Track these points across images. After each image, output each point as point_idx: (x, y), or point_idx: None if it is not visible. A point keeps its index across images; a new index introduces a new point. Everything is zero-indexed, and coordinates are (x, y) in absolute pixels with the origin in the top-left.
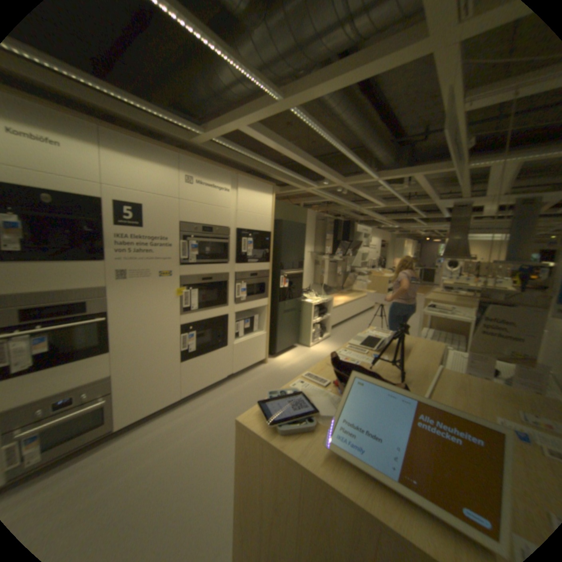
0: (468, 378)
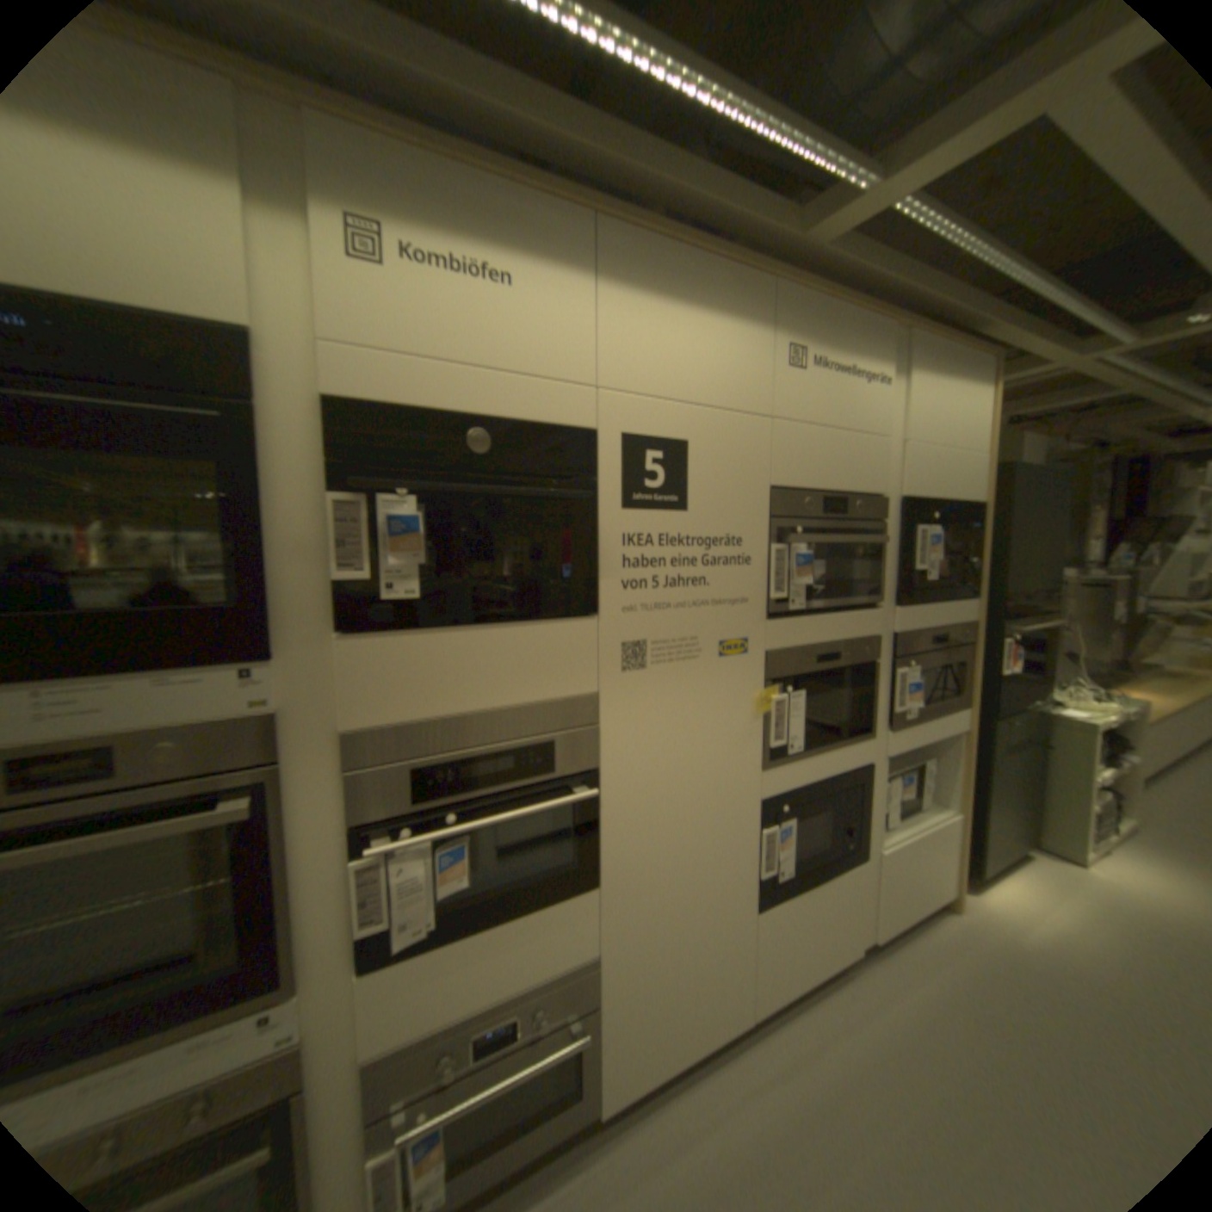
0: None
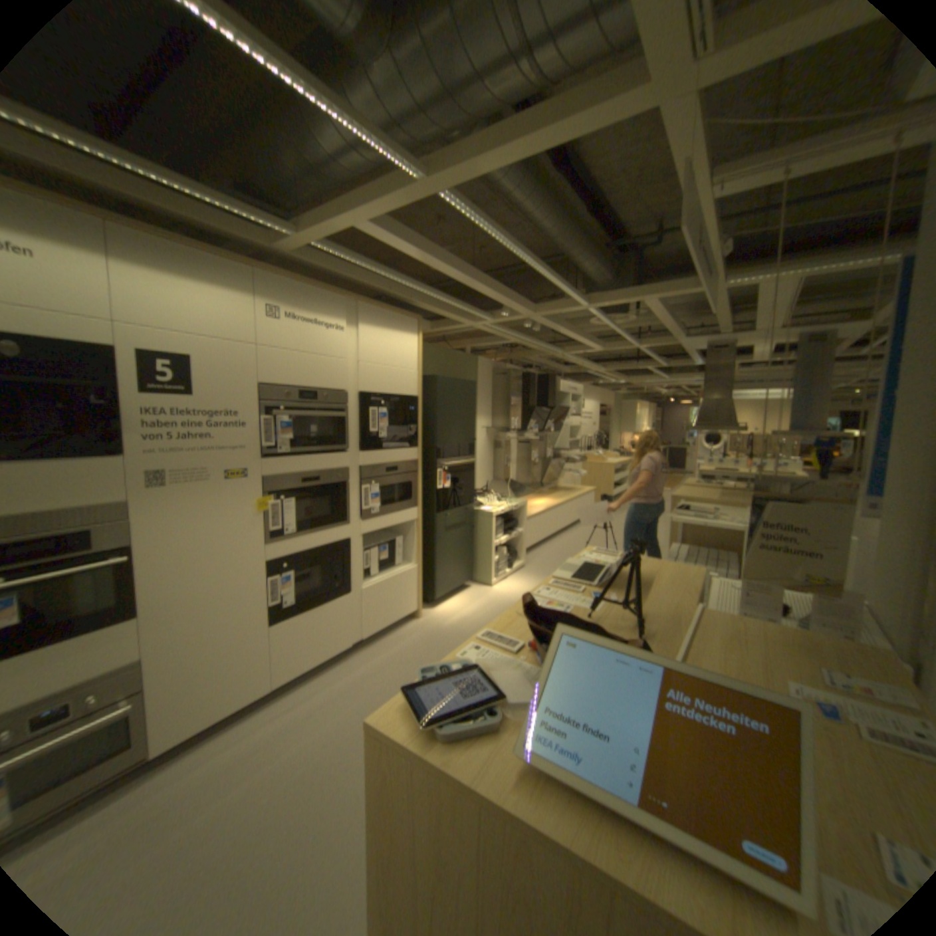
0: (742, 621)
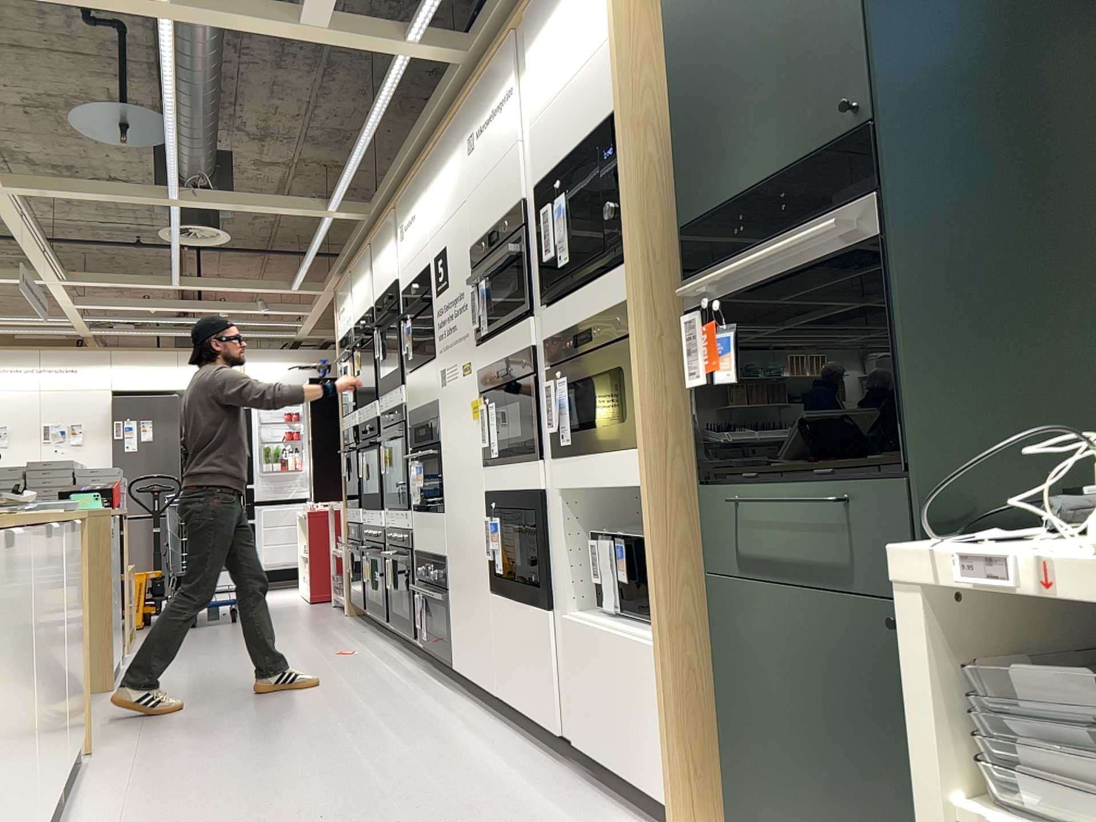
0: None
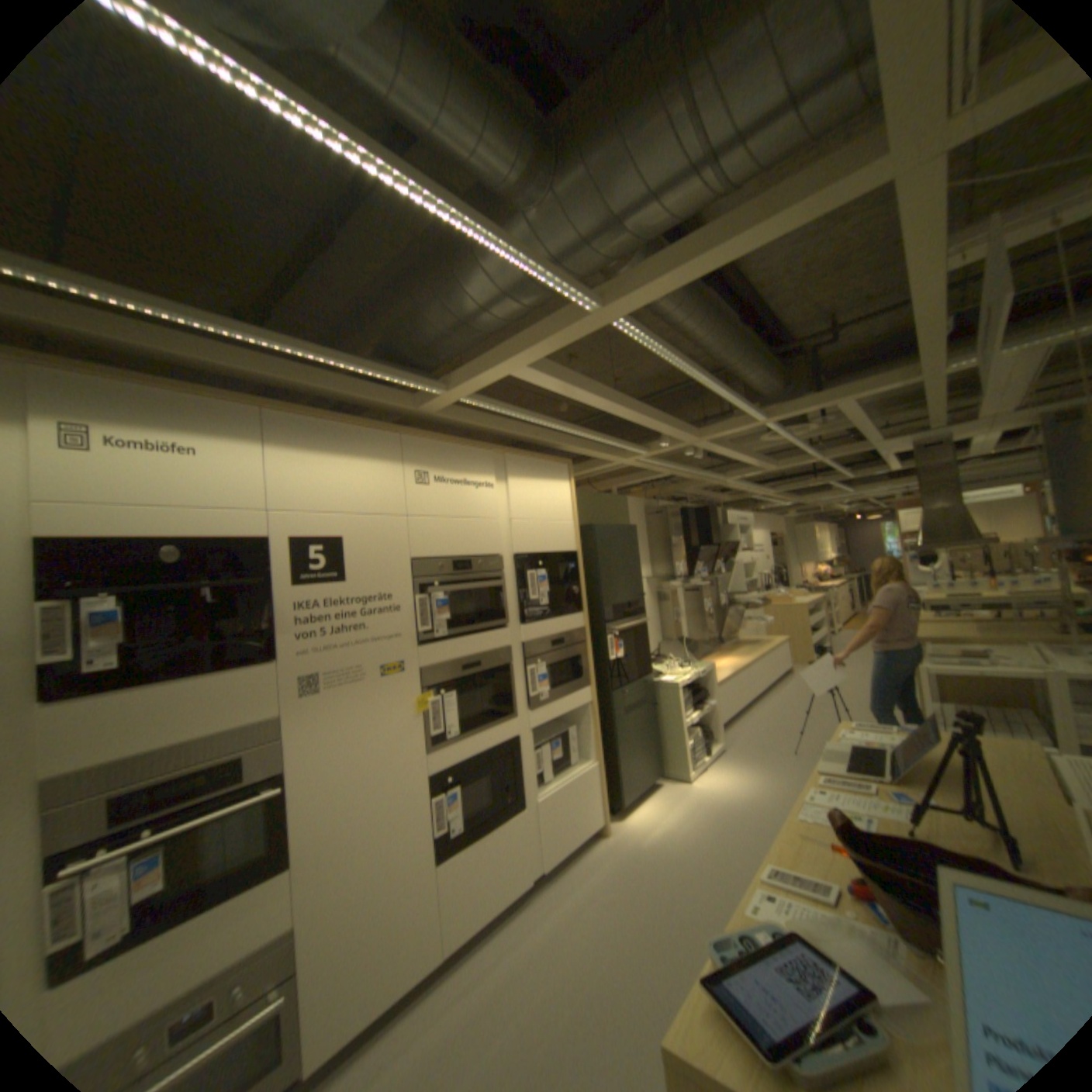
0: None
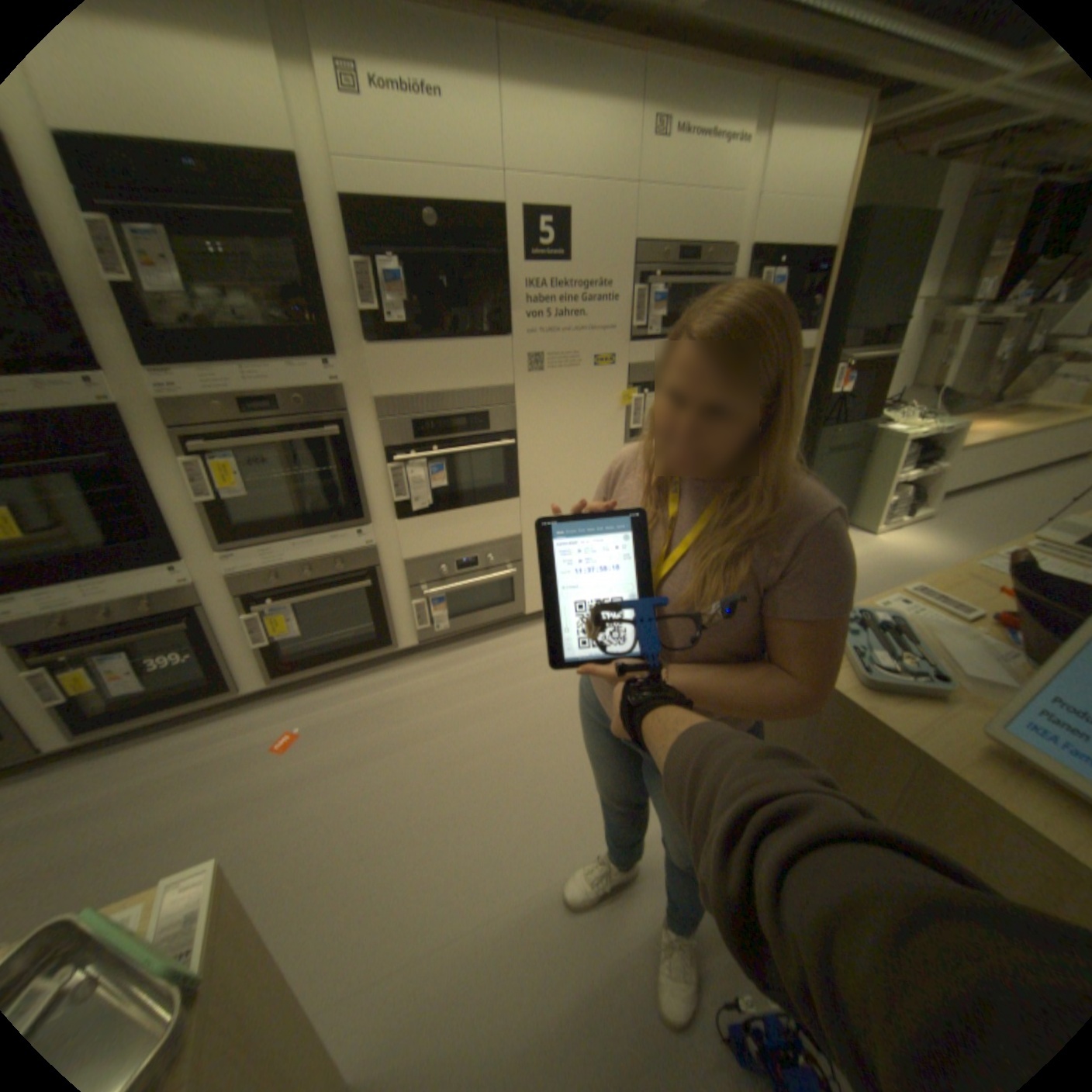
0: None
